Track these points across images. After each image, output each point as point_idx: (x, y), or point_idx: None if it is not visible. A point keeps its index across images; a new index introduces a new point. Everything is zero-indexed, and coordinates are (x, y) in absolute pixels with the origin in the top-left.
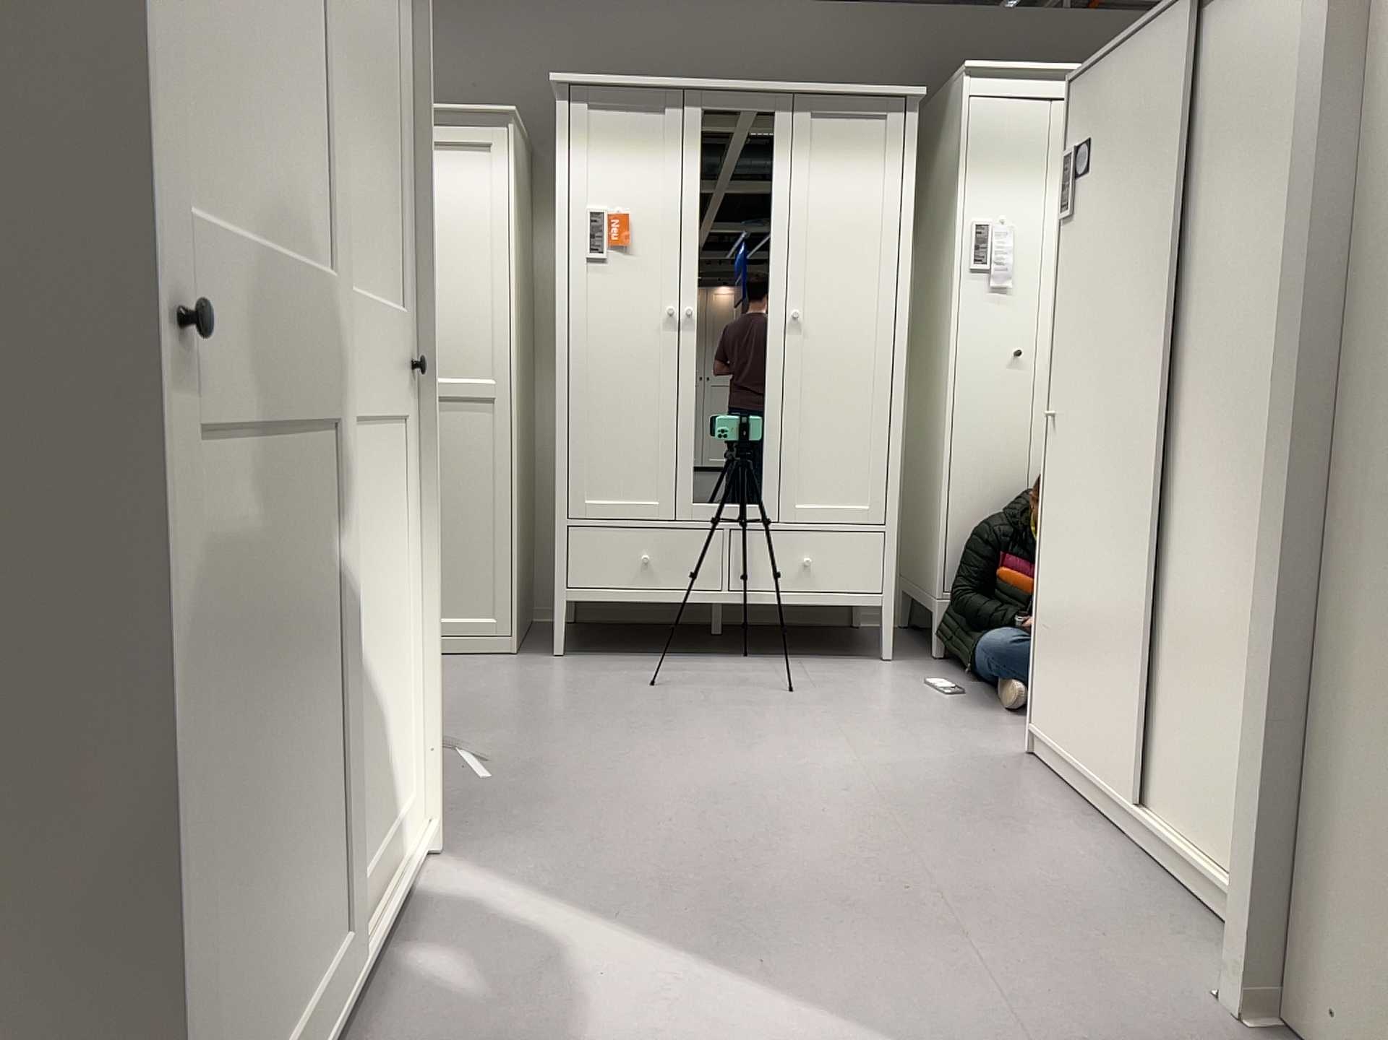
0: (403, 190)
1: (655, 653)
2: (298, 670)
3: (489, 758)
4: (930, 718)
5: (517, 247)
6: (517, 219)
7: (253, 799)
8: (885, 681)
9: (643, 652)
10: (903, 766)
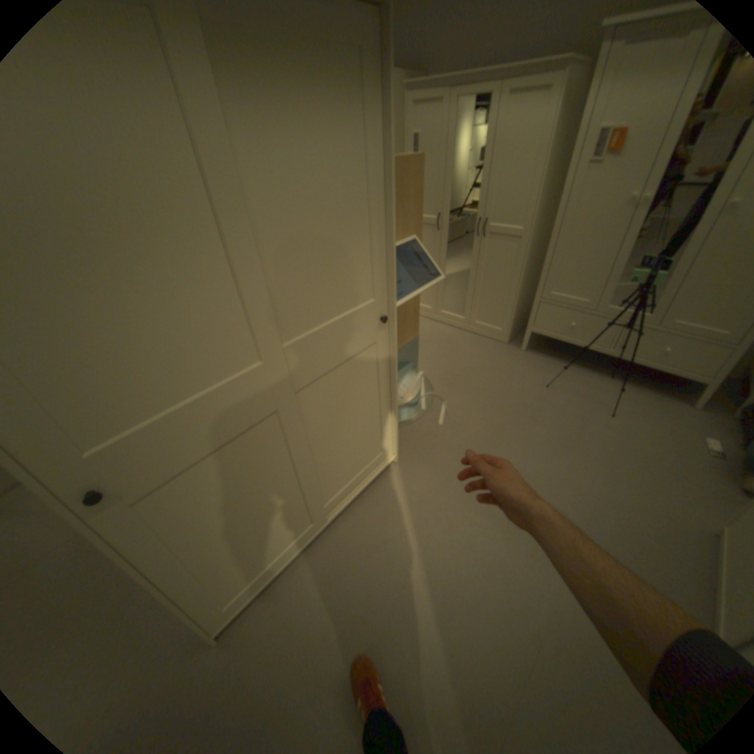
0: (375, 238)
1: (567, 360)
2: (263, 486)
3: (451, 409)
4: (678, 469)
5: (554, 149)
6: (558, 130)
7: (232, 532)
8: (678, 426)
9: (562, 357)
10: (625, 501)
